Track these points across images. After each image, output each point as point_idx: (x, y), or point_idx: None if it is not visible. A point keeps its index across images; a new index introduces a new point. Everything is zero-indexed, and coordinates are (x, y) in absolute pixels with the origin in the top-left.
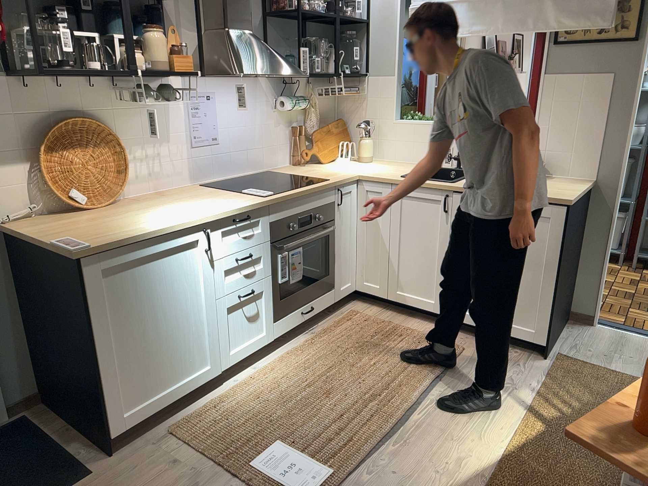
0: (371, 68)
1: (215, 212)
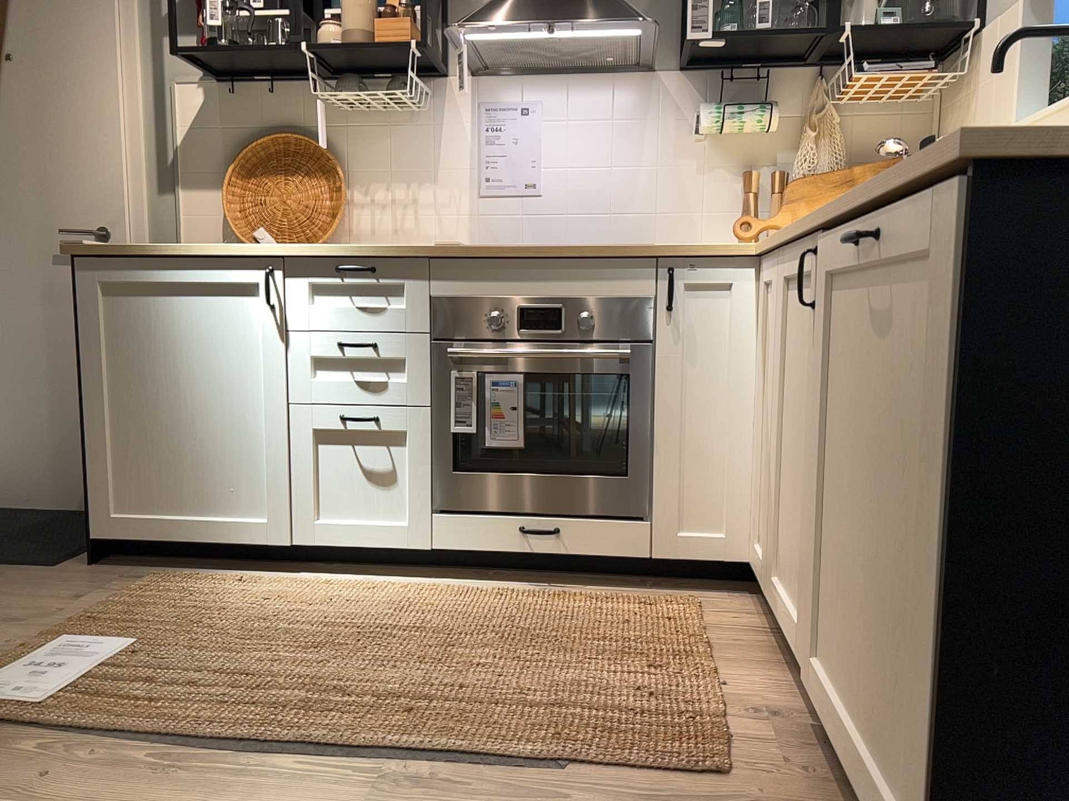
0: (987, 6)
1: (303, 246)
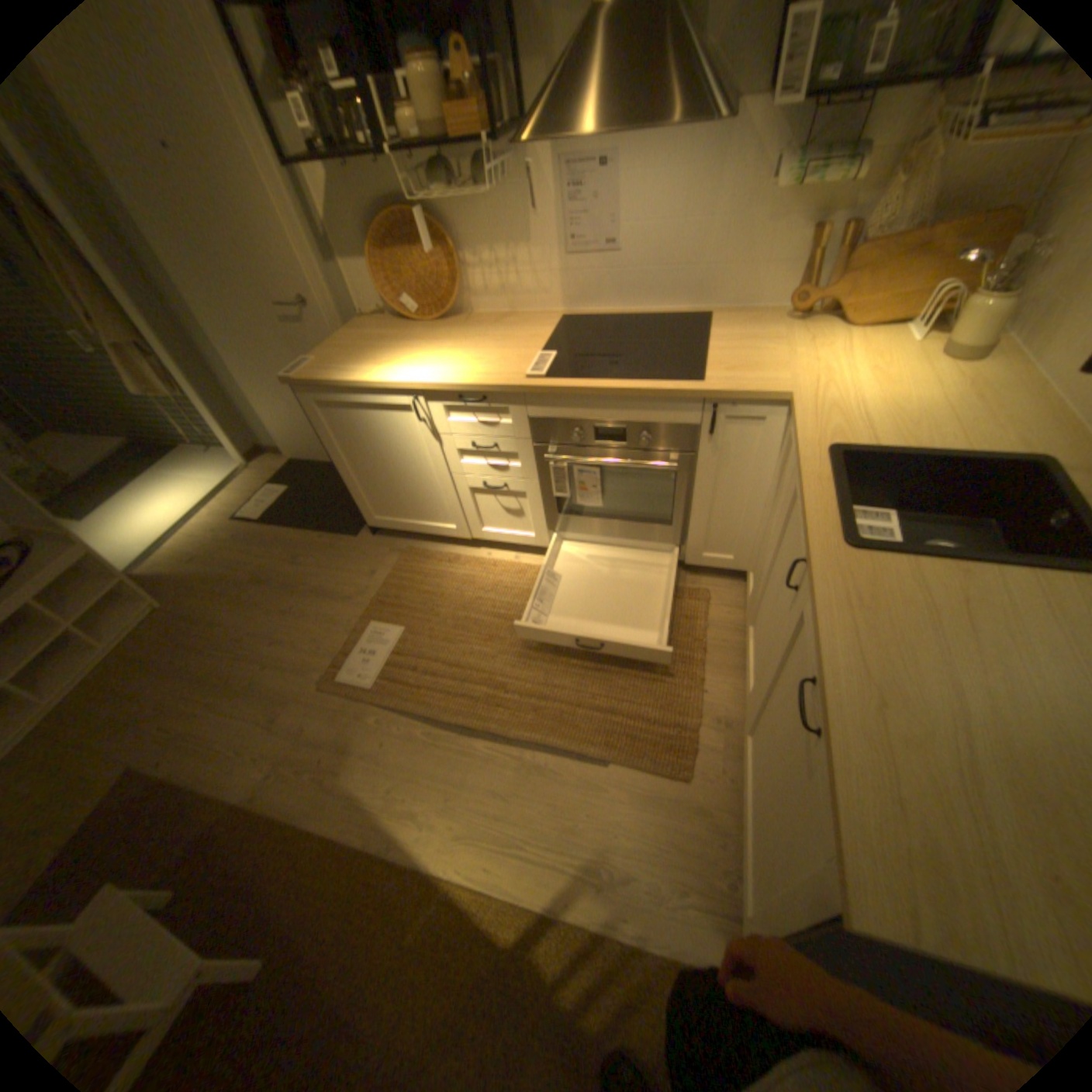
0: None
1: (432, 379)
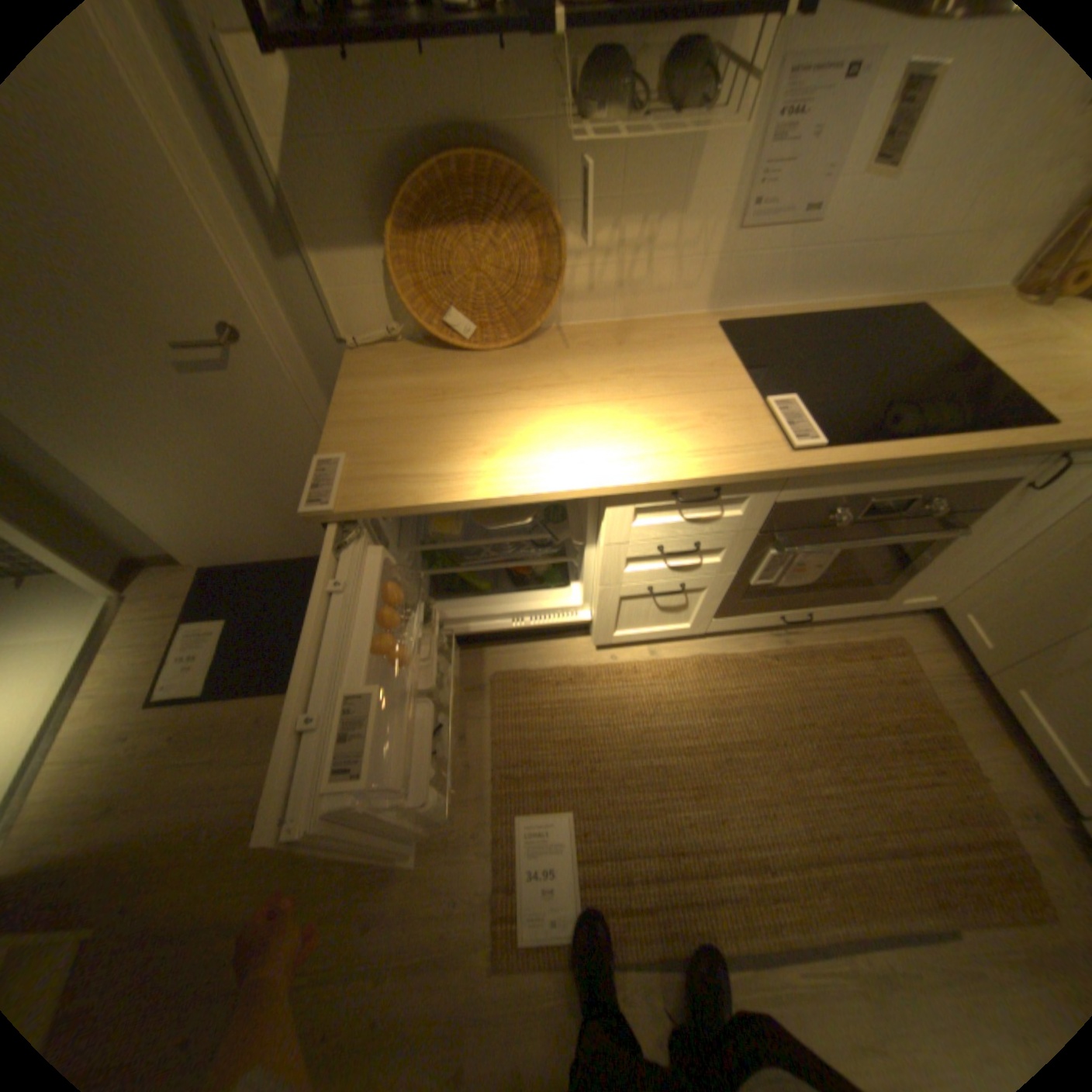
0: None
1: (632, 473)
